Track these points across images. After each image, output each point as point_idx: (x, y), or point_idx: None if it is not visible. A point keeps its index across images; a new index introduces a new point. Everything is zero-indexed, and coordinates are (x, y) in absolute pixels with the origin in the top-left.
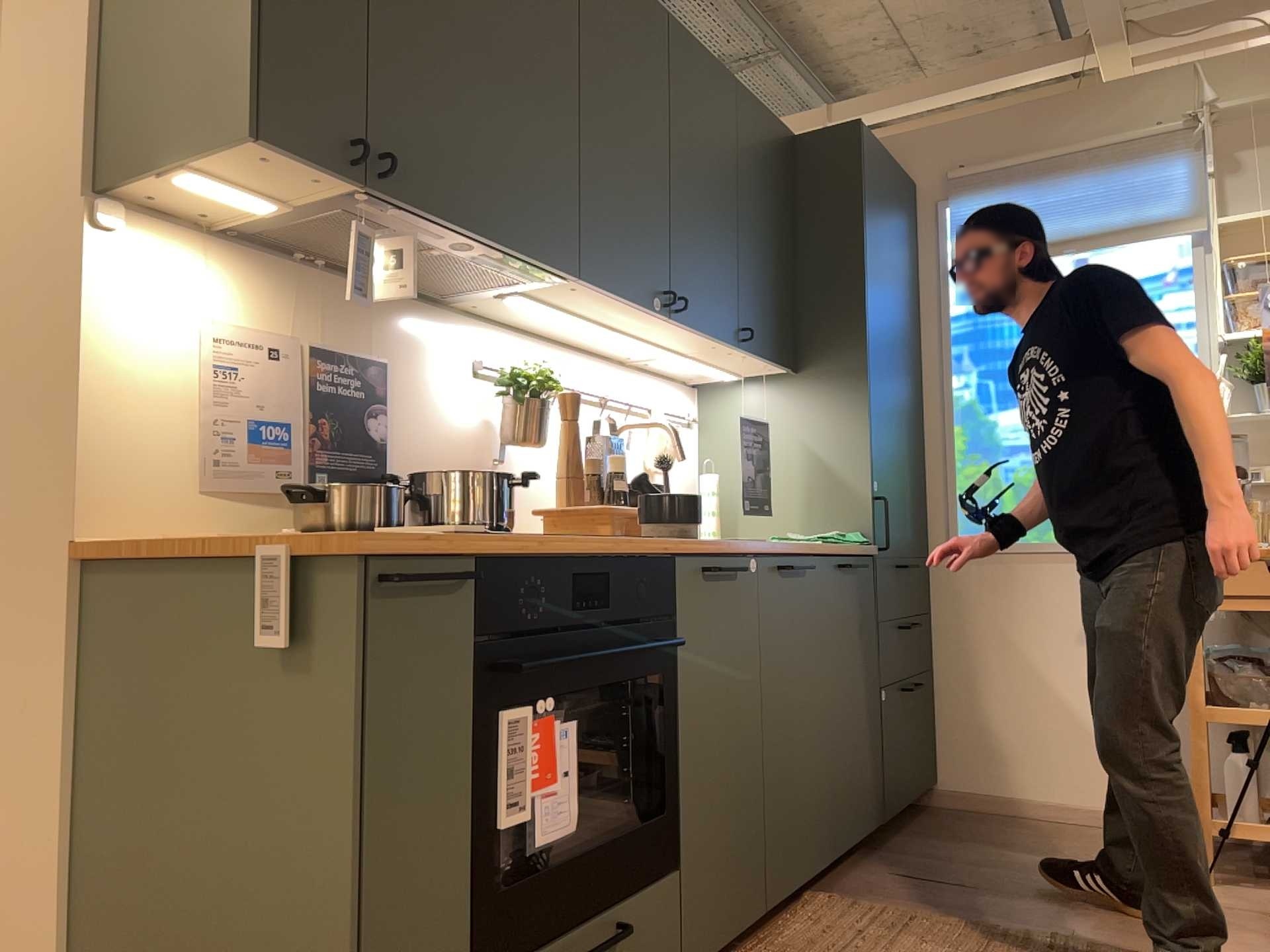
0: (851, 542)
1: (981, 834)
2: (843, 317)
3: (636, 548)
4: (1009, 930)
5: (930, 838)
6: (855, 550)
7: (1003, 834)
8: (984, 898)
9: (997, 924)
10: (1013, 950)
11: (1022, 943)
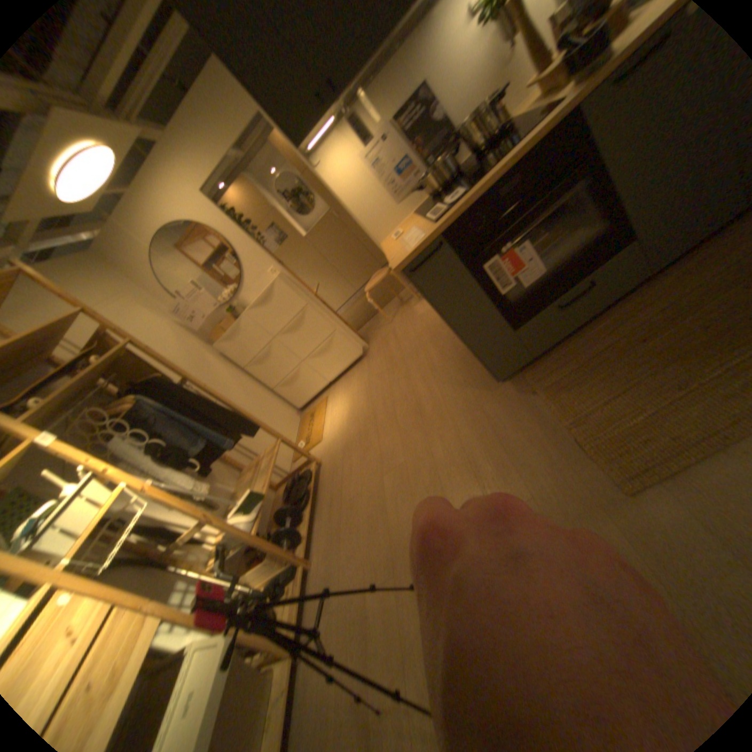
0: None
1: None
2: None
3: (539, 132)
4: None
5: None
6: None
7: None
8: None
9: None
10: None
11: None
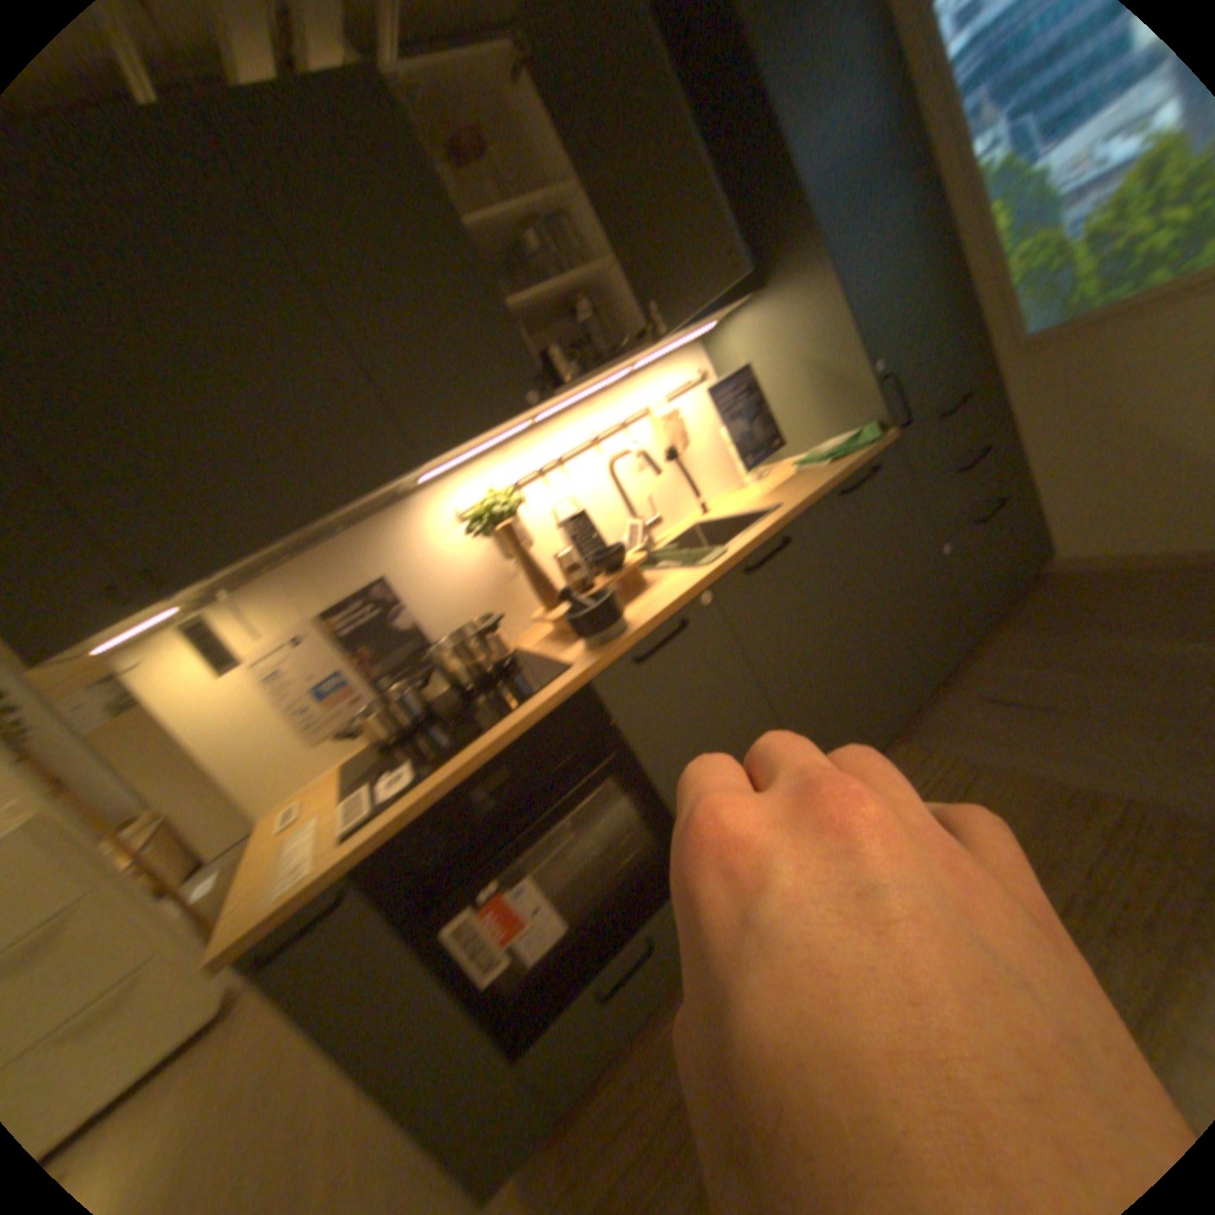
0: (858, 447)
1: (1095, 612)
2: (780, 200)
3: (537, 709)
4: (1074, 793)
5: (1035, 630)
6: (862, 456)
7: (1122, 606)
8: (1066, 729)
9: (1068, 775)
10: (1070, 828)
11: (1084, 815)
